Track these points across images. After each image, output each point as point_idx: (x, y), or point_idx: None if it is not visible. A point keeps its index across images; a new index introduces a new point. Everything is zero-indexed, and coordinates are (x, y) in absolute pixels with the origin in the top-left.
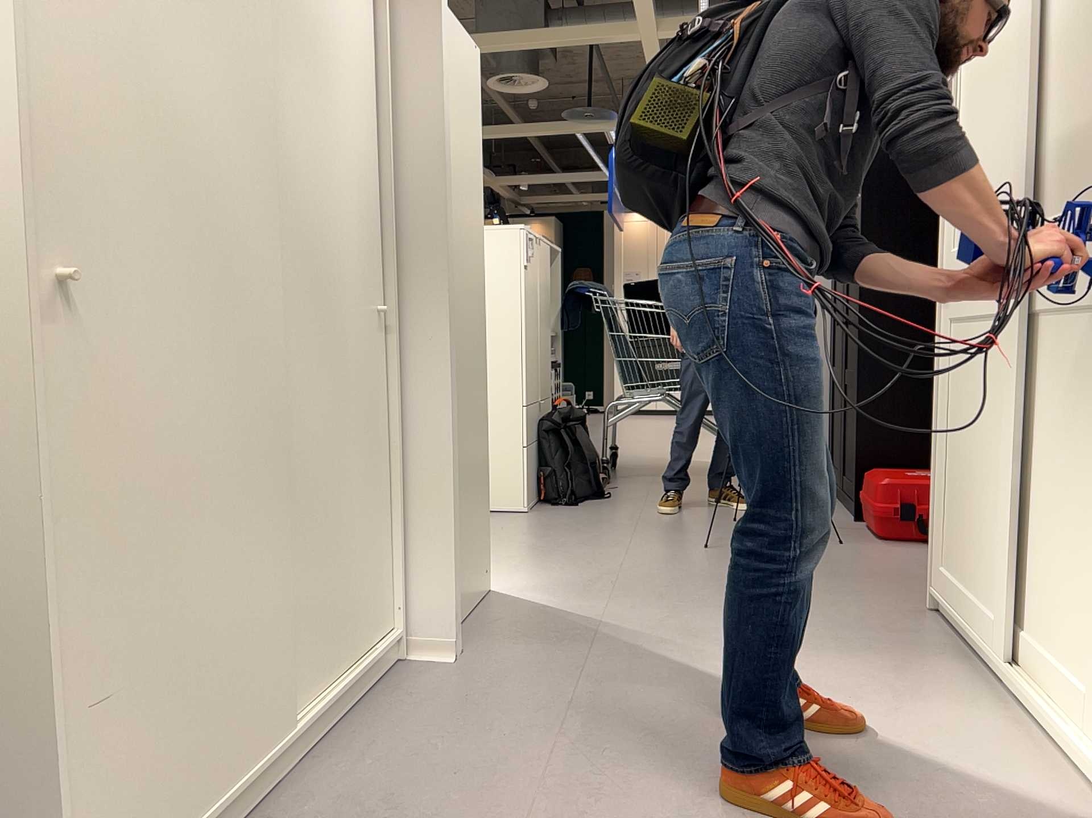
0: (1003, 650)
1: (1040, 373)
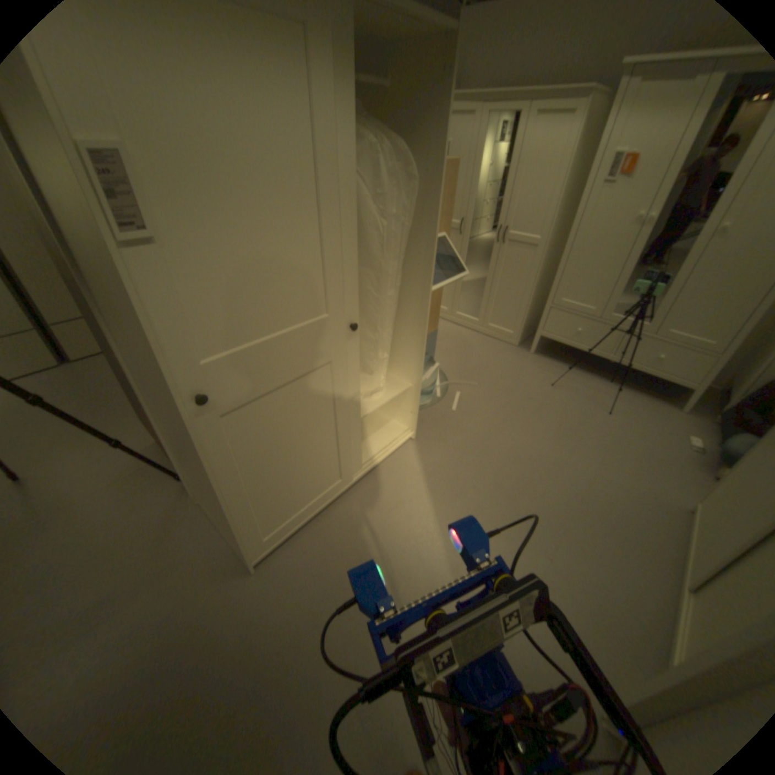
0: (351, 477)
1: (356, 371)
